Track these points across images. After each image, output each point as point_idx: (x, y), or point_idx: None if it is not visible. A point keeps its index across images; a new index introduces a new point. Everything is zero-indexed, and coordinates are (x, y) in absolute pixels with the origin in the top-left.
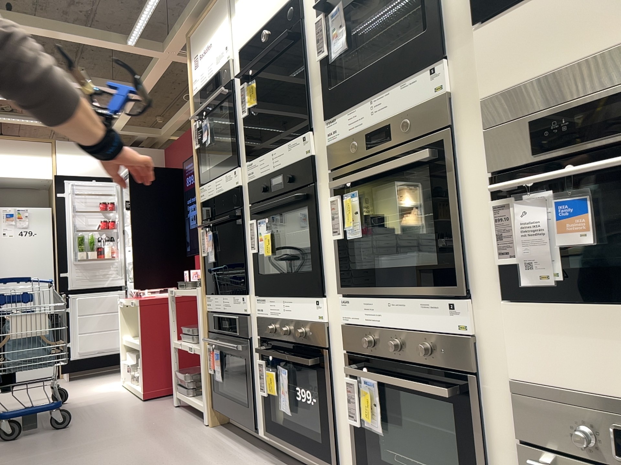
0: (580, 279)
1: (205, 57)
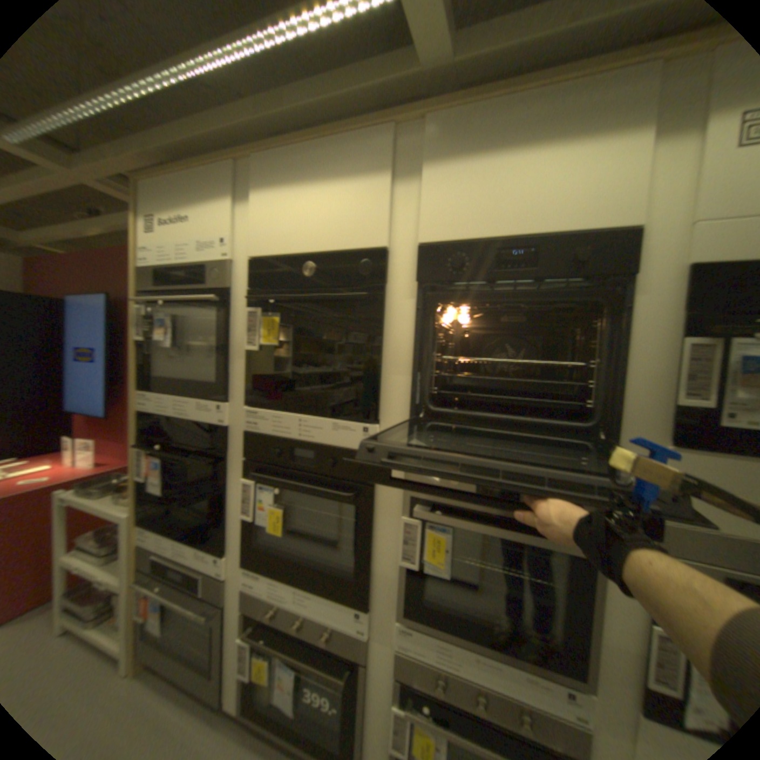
0: None
1: (170, 227)
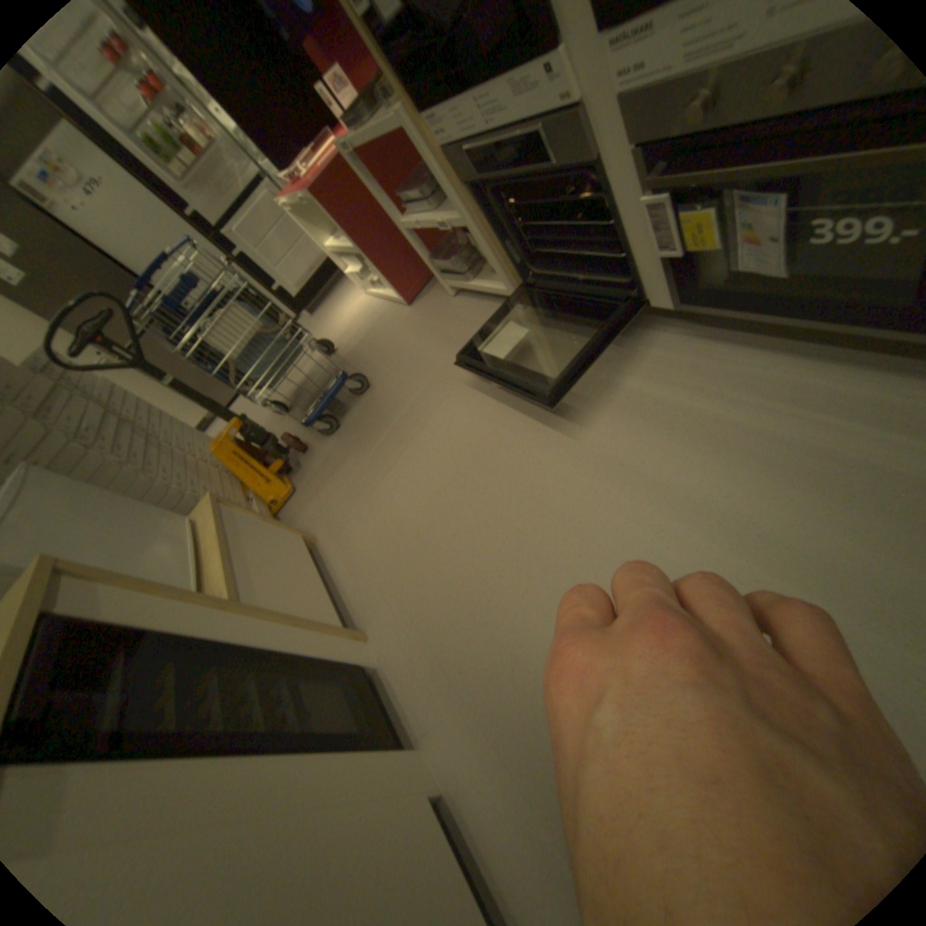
0: None
1: None
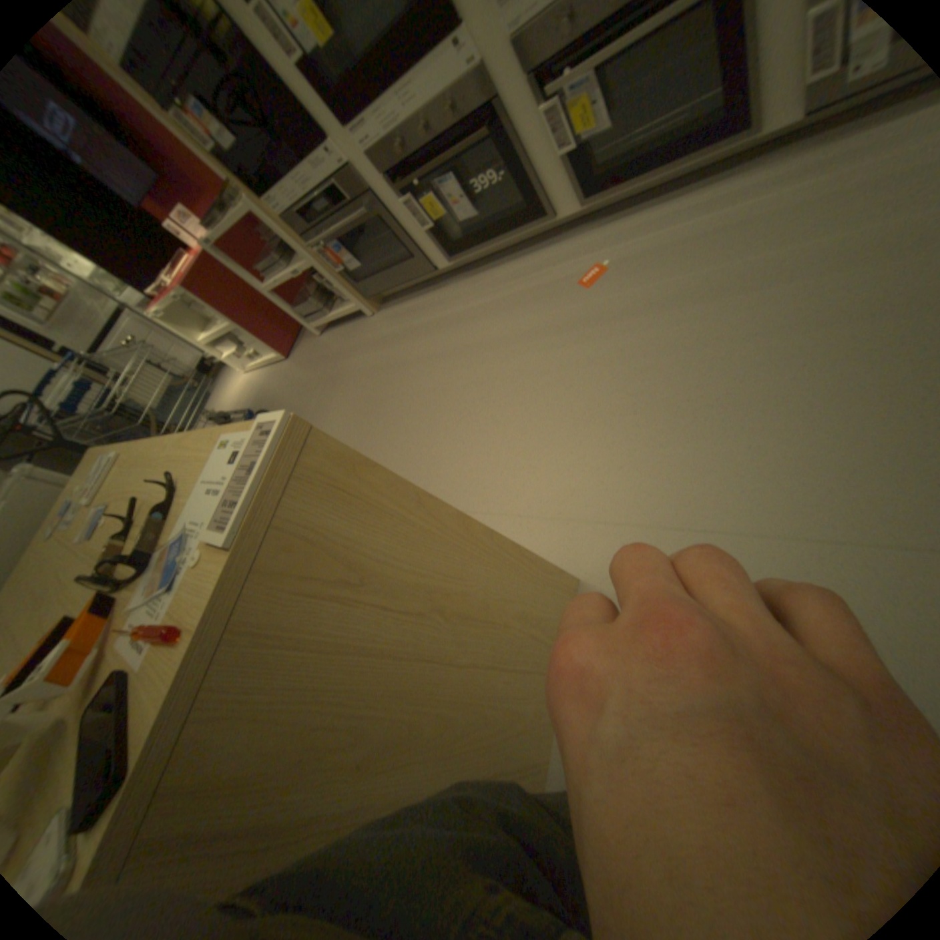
0: None
1: None
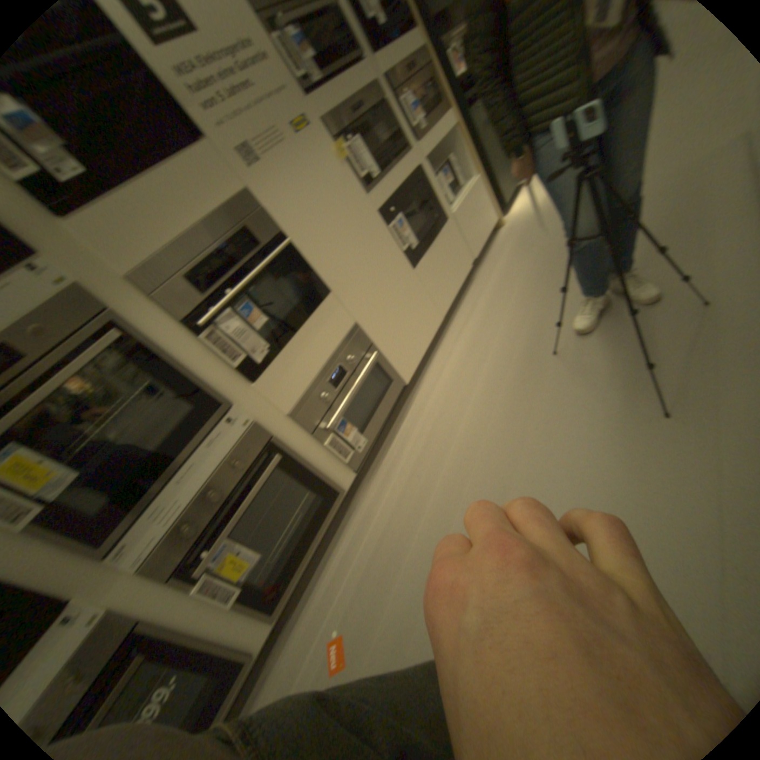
0: (275, 338)
1: None
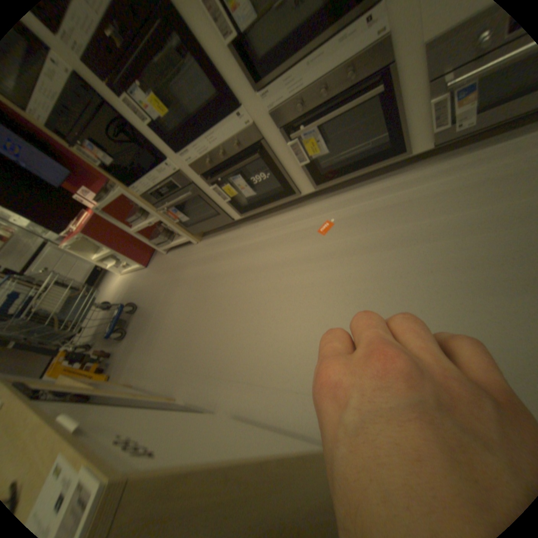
0: None
1: None
